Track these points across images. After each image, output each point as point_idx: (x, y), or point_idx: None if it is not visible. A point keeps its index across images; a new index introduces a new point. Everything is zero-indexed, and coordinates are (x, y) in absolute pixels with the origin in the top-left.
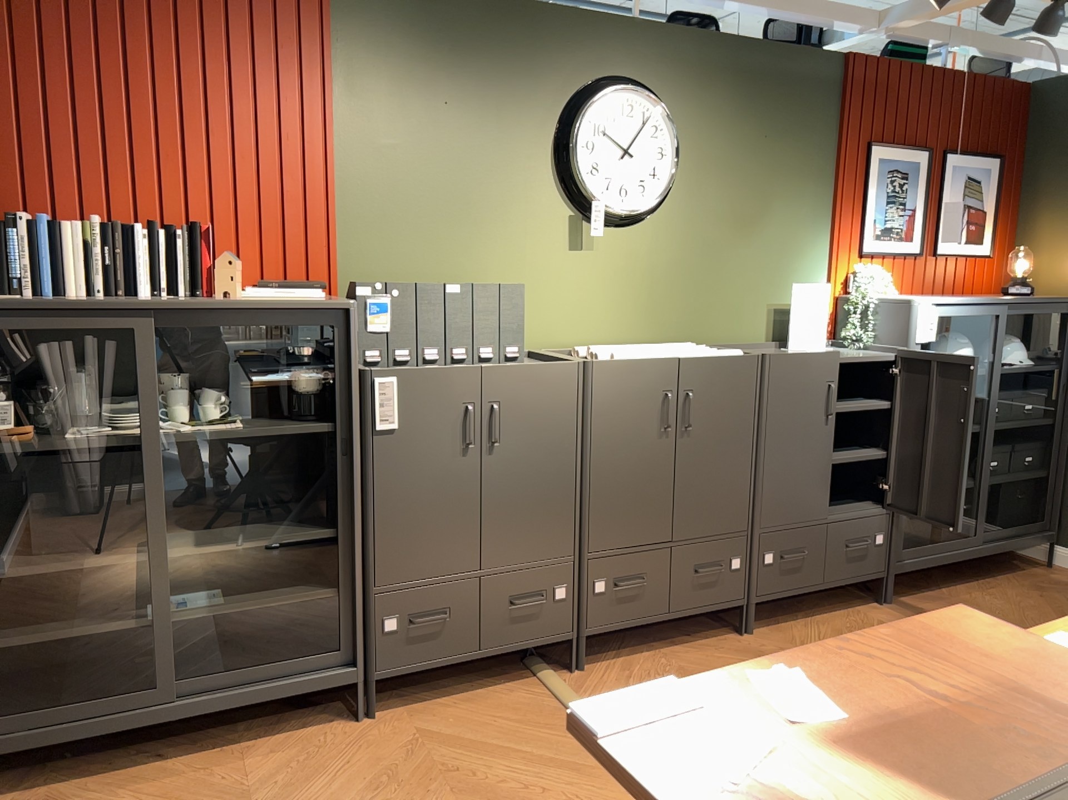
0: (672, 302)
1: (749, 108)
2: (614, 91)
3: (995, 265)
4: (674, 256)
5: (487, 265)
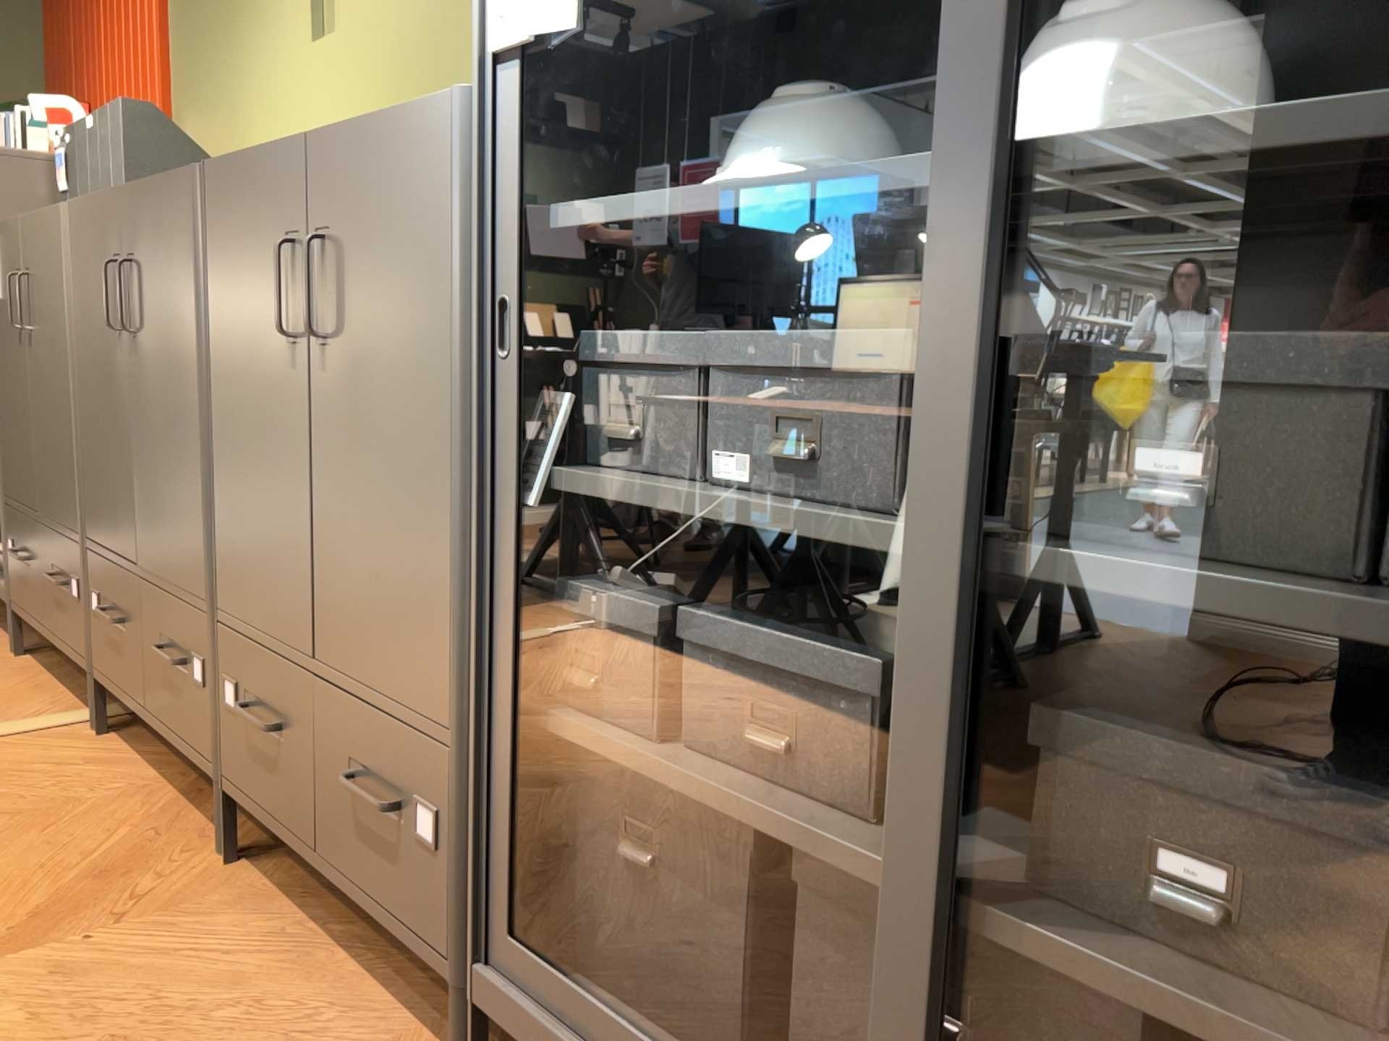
0: None
1: None
2: None
3: None
4: (426, 4)
5: (251, 99)
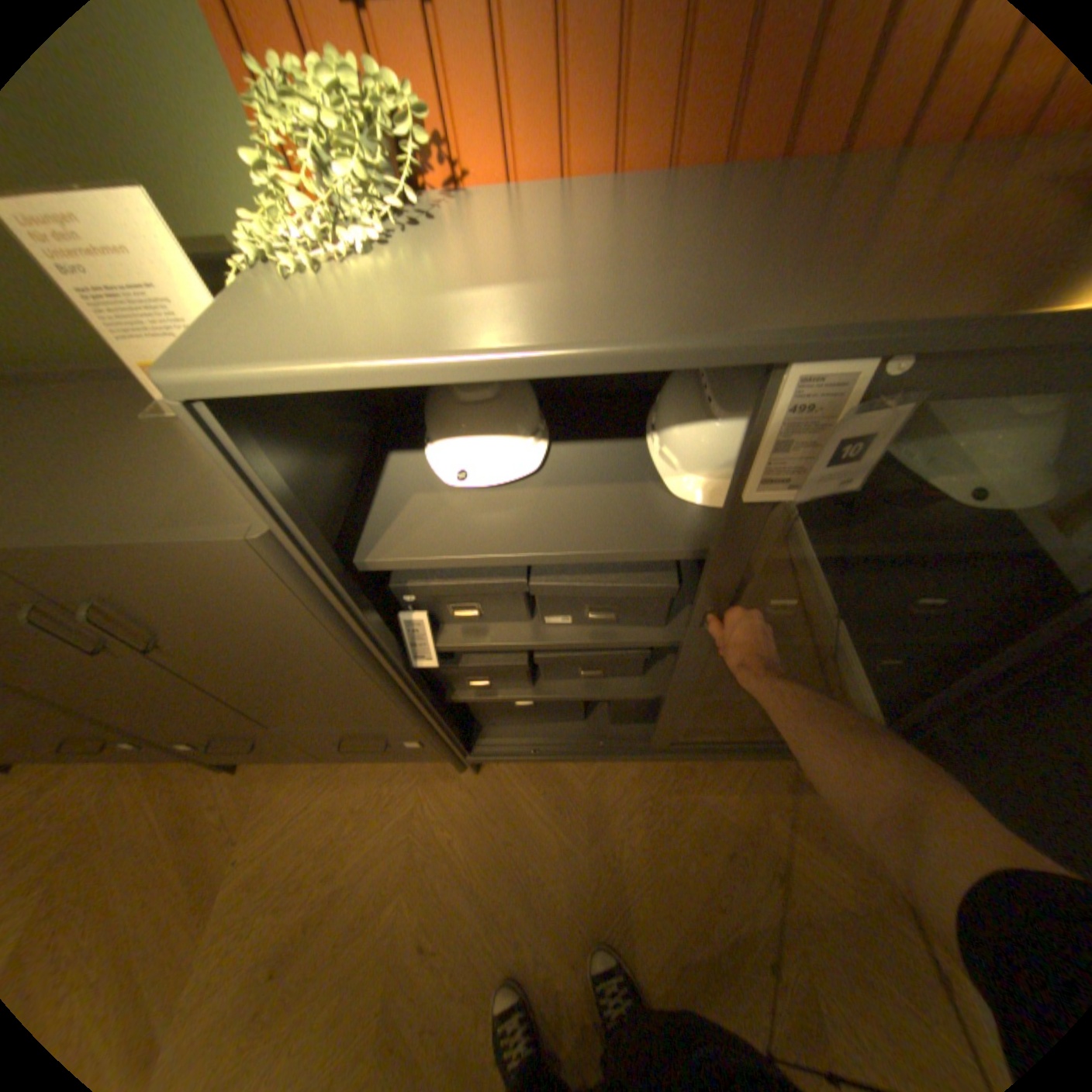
0: None
1: None
2: None
3: None
4: None
5: None
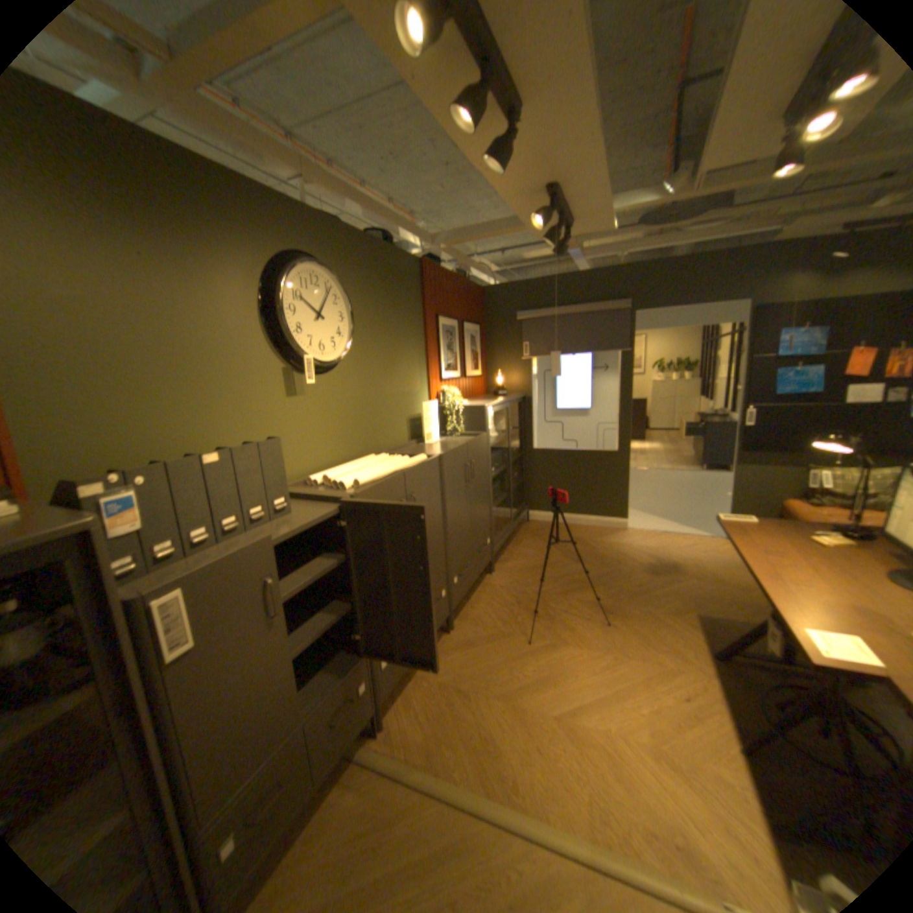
0: (359, 426)
1: (381, 286)
2: (304, 261)
3: (482, 379)
4: (356, 393)
5: (217, 421)
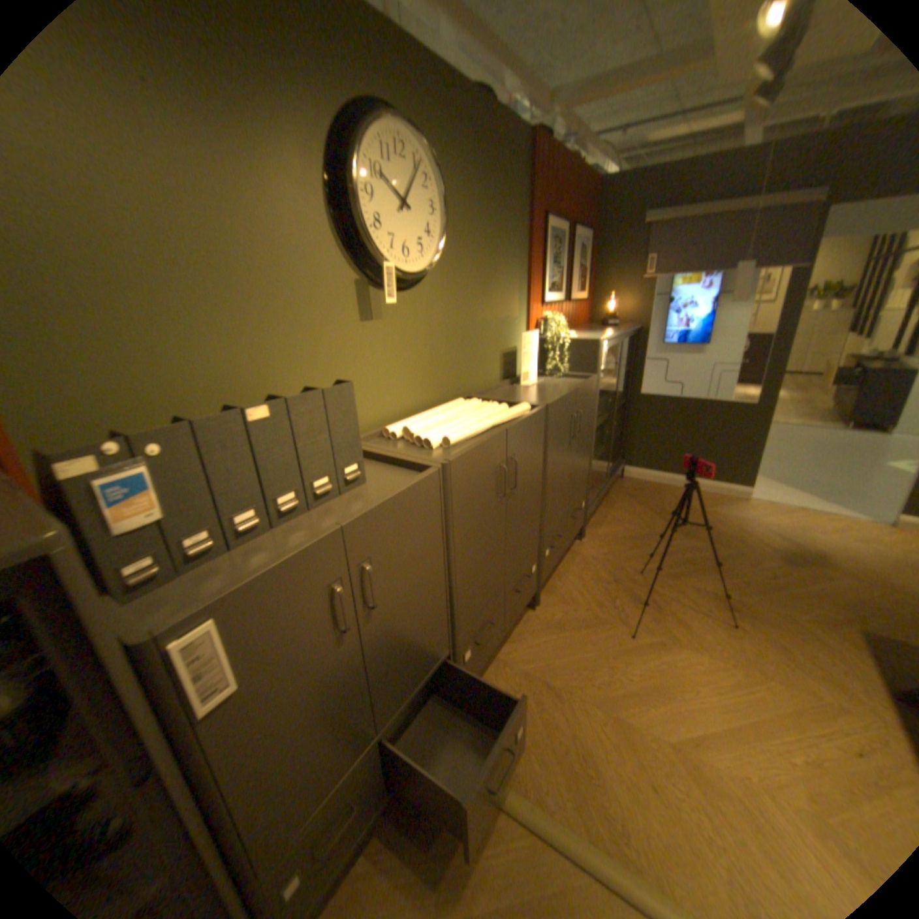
0: (445, 362)
1: (482, 165)
2: (384, 112)
3: (588, 303)
4: (443, 317)
5: (271, 353)
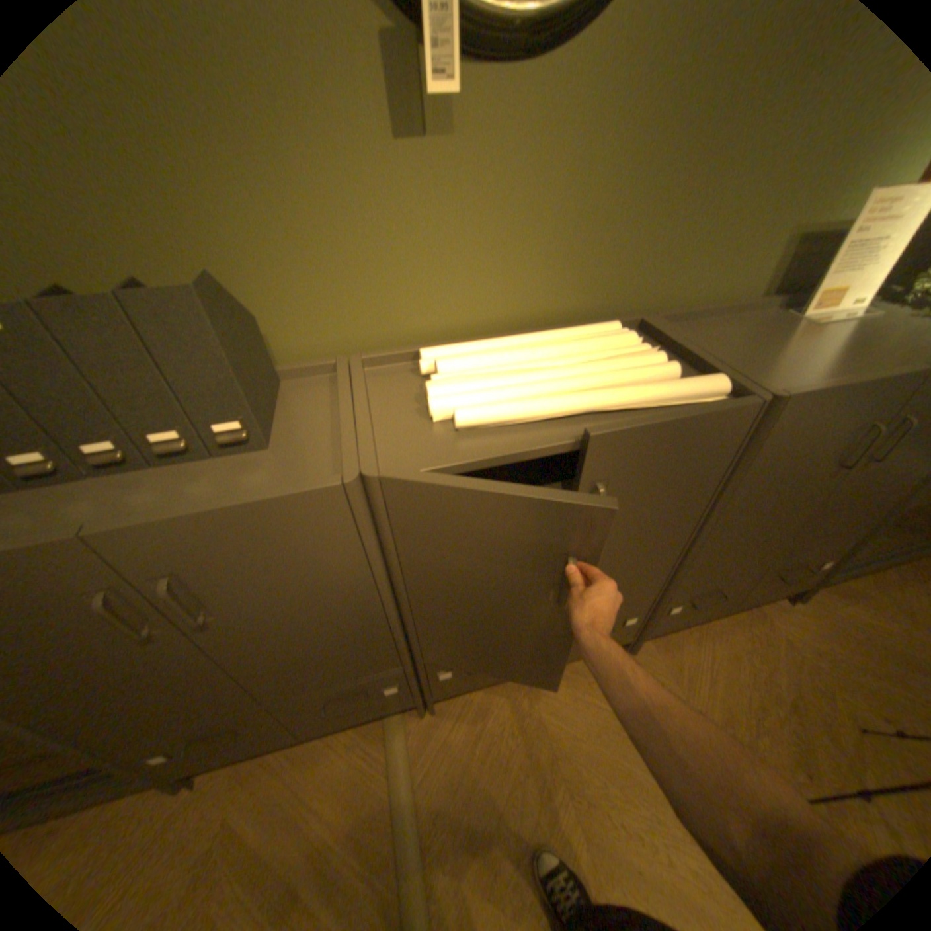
0: (614, 240)
1: None
2: None
3: None
4: (636, 134)
5: (200, 193)
